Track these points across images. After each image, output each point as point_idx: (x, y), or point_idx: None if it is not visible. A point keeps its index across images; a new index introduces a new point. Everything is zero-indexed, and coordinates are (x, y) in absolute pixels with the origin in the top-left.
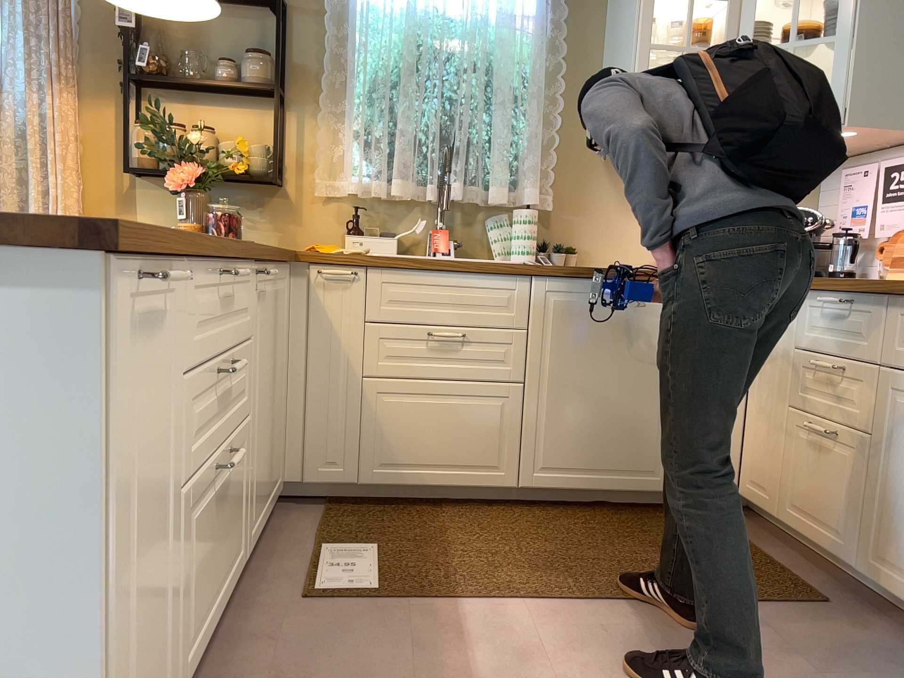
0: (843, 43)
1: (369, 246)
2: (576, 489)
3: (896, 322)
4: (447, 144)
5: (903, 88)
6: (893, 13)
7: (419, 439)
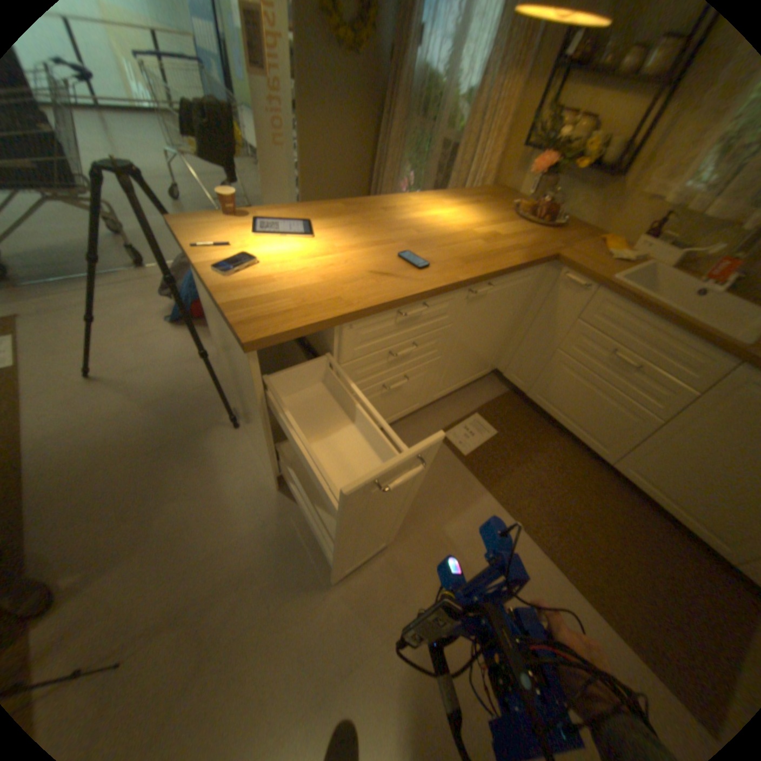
0: None
1: (656, 250)
2: (653, 499)
3: None
4: None
5: None
6: None
7: (570, 400)
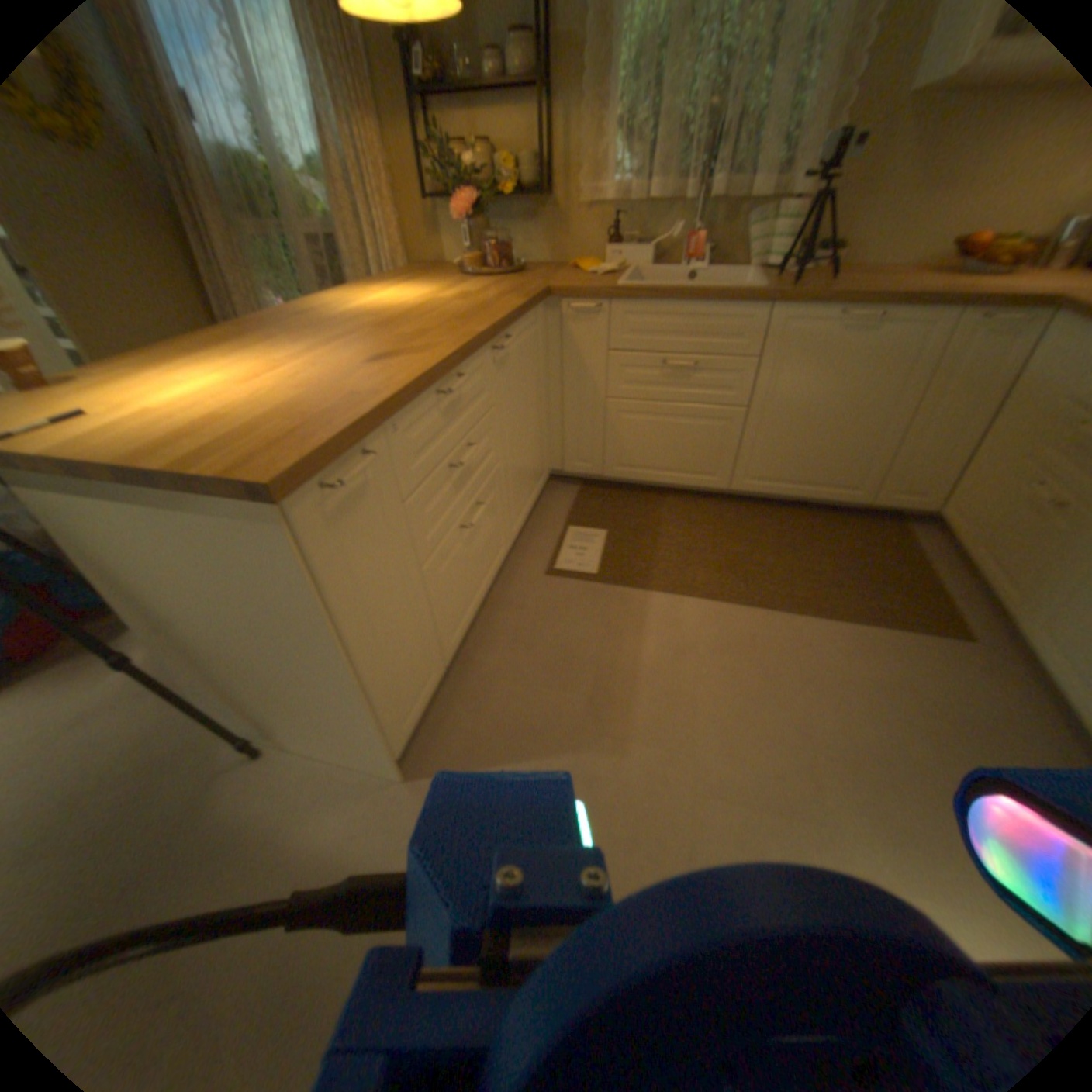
0: None
1: (624, 256)
2: (777, 495)
3: None
4: (713, 120)
5: None
6: None
7: (648, 448)
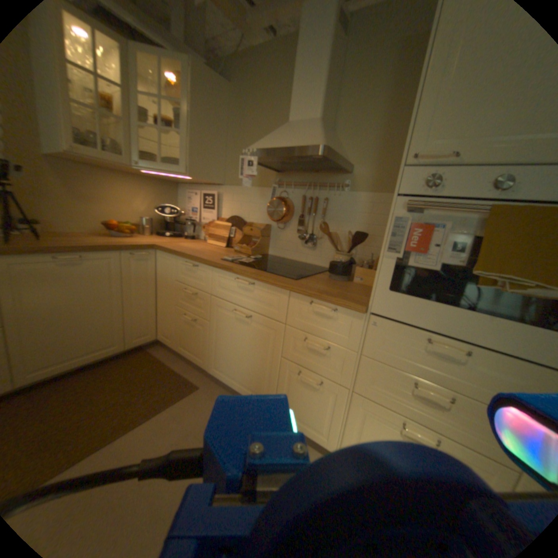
0: (181, 133)
1: None
2: (59, 373)
3: (213, 277)
4: None
5: (206, 162)
6: (201, 126)
7: None
